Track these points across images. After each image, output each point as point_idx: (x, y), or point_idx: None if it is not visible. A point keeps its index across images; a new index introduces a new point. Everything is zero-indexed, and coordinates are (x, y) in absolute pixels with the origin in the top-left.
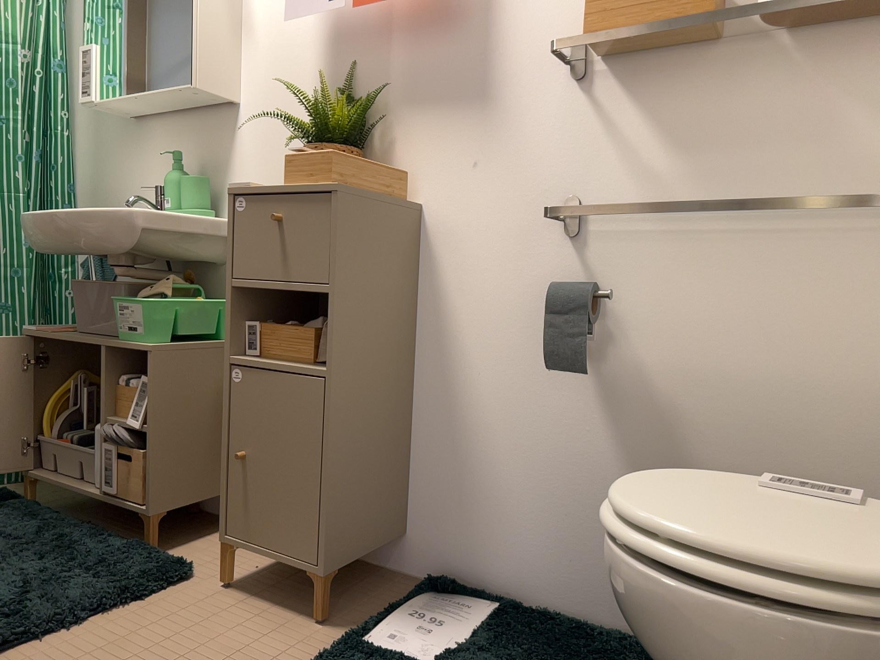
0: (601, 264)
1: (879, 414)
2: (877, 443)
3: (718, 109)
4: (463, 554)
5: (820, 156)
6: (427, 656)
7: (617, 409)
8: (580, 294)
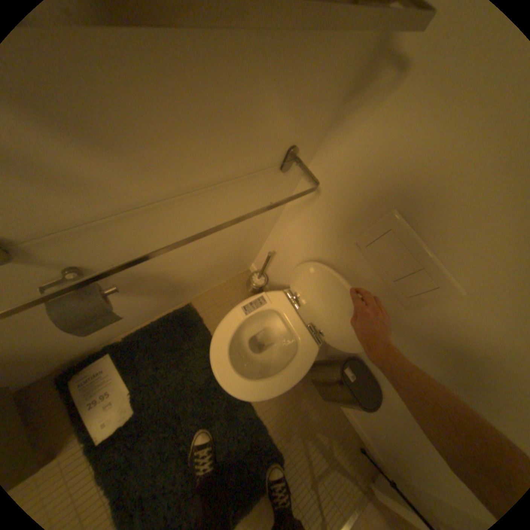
0: (63, 254)
1: (245, 230)
2: (243, 237)
3: (143, 84)
4: (61, 359)
5: (242, 132)
6: (123, 411)
7: (127, 289)
8: (93, 309)
